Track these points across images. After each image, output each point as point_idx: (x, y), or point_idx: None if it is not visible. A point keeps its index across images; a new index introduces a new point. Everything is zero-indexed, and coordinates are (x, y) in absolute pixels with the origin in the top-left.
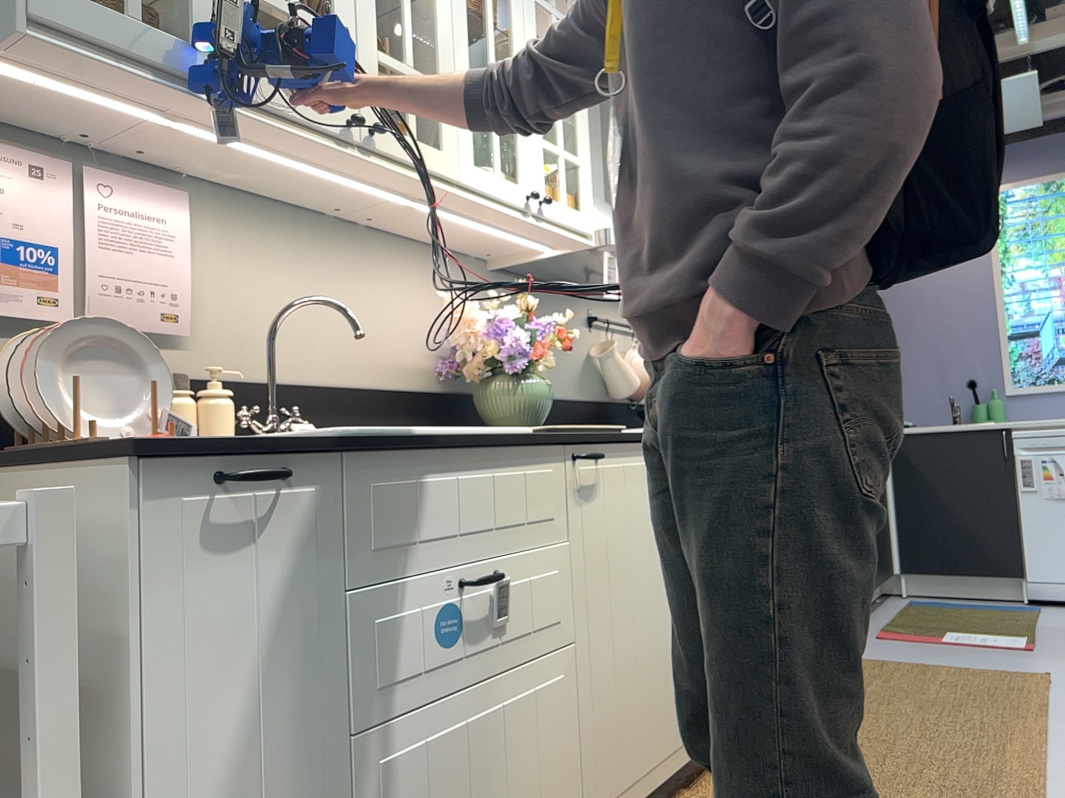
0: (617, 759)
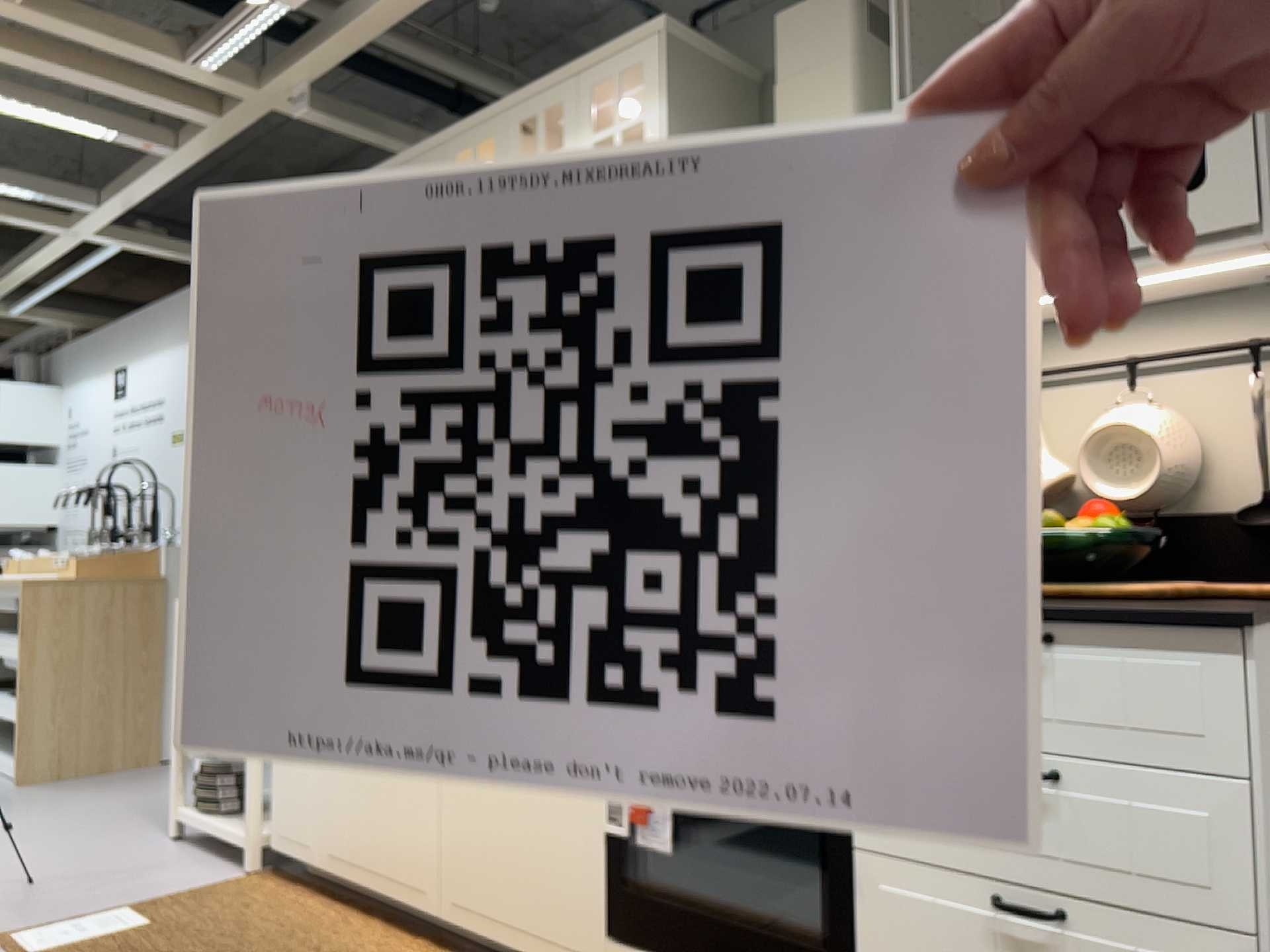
0: (471, 879)
